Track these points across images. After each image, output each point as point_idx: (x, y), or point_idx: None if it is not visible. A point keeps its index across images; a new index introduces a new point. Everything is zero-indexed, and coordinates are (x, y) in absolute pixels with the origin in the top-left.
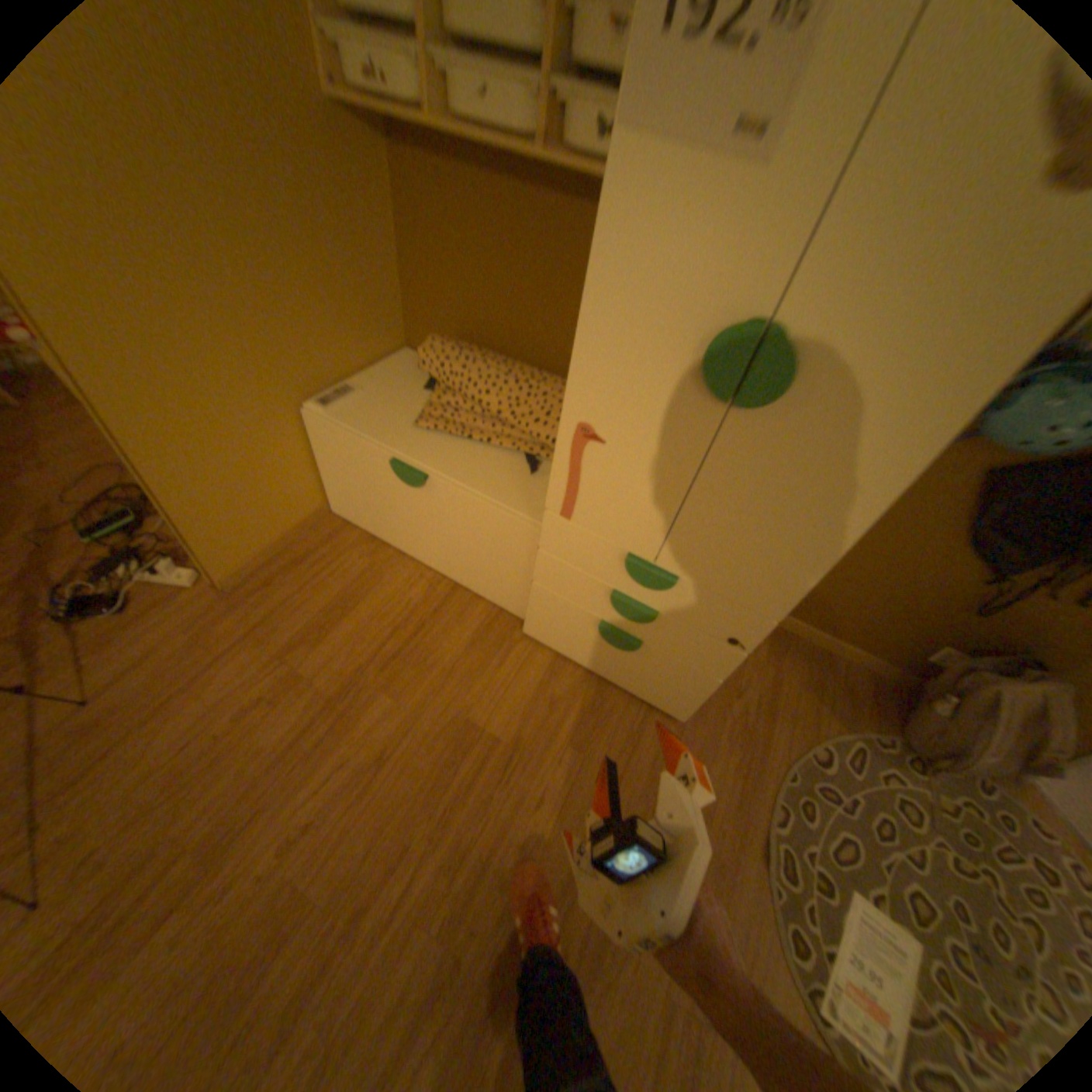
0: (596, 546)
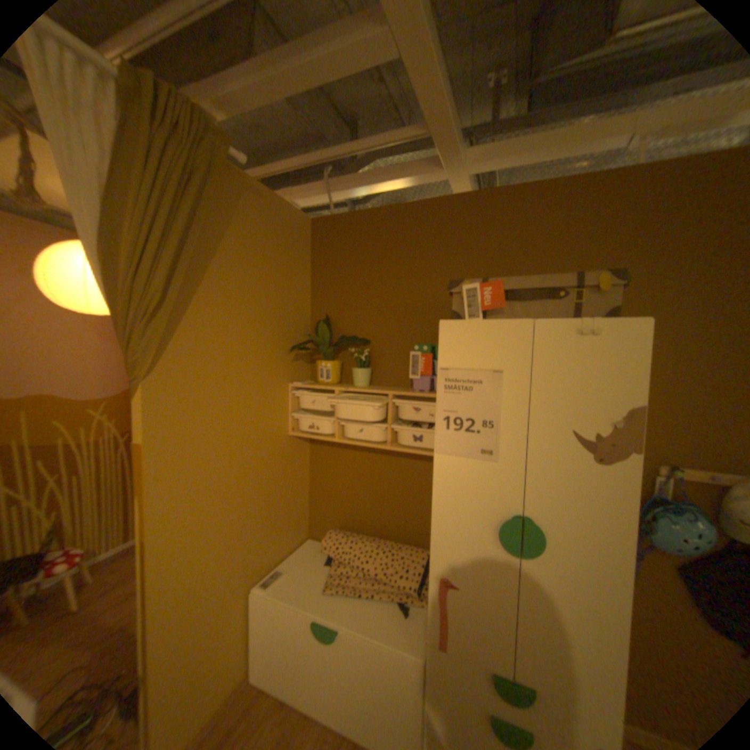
0: (469, 672)
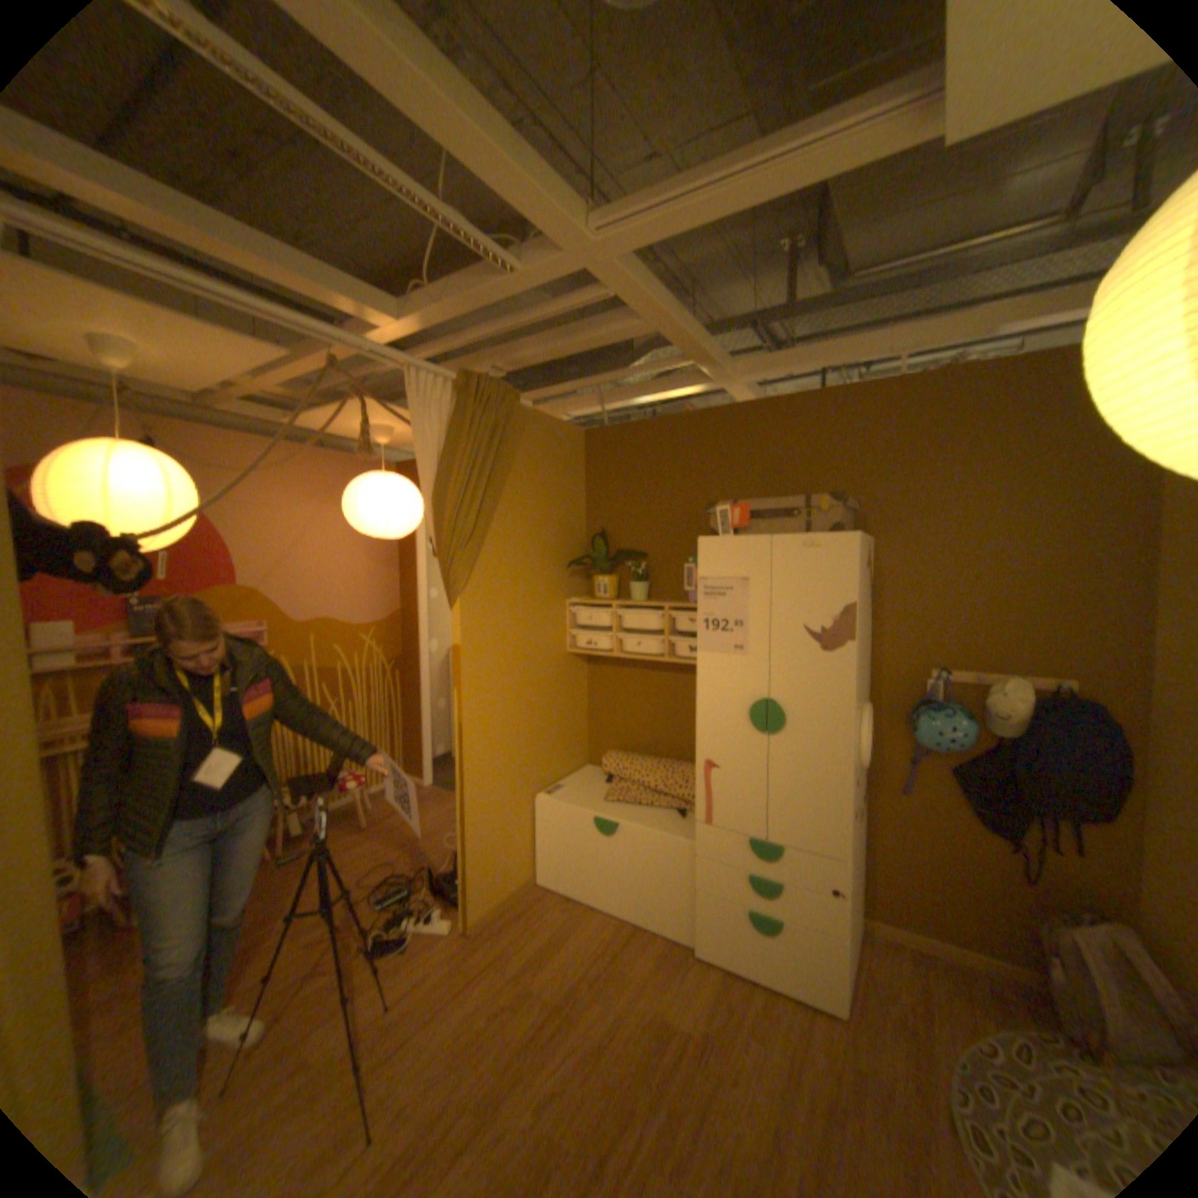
0: (731, 840)
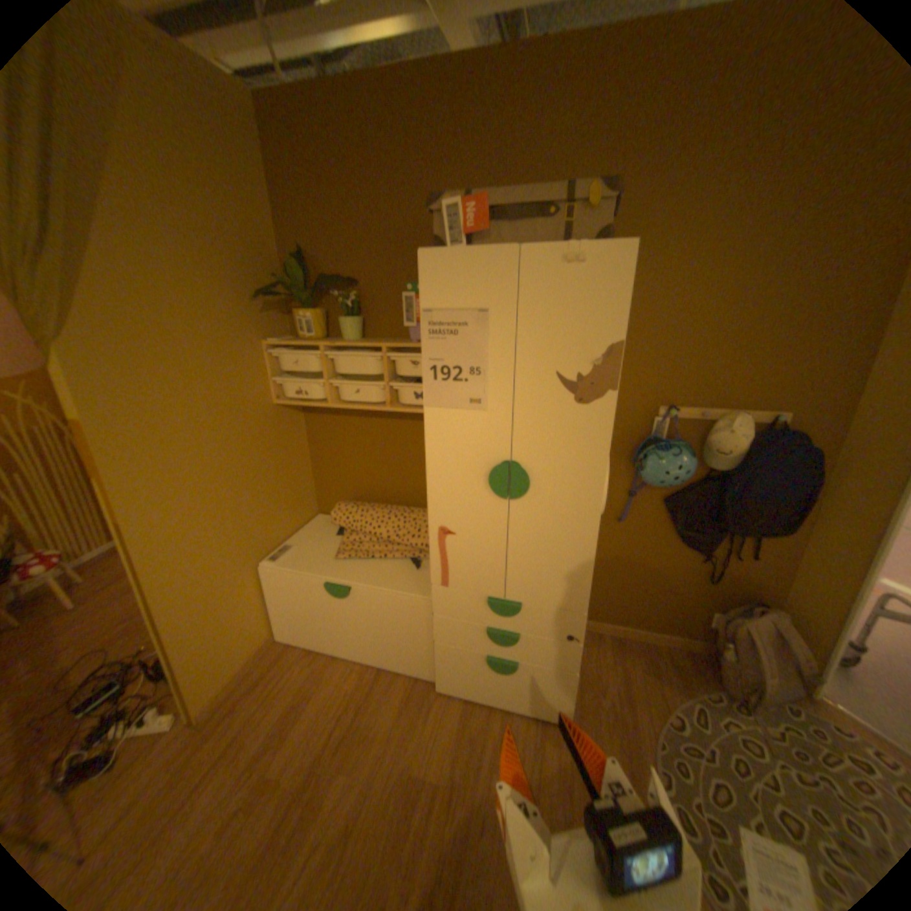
0: (468, 599)
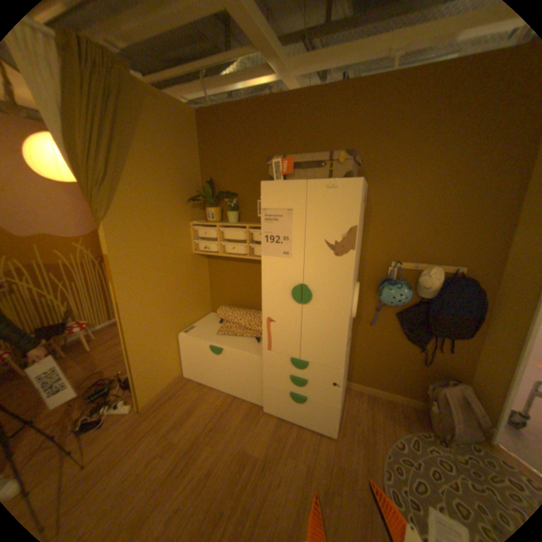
0: (281, 358)
